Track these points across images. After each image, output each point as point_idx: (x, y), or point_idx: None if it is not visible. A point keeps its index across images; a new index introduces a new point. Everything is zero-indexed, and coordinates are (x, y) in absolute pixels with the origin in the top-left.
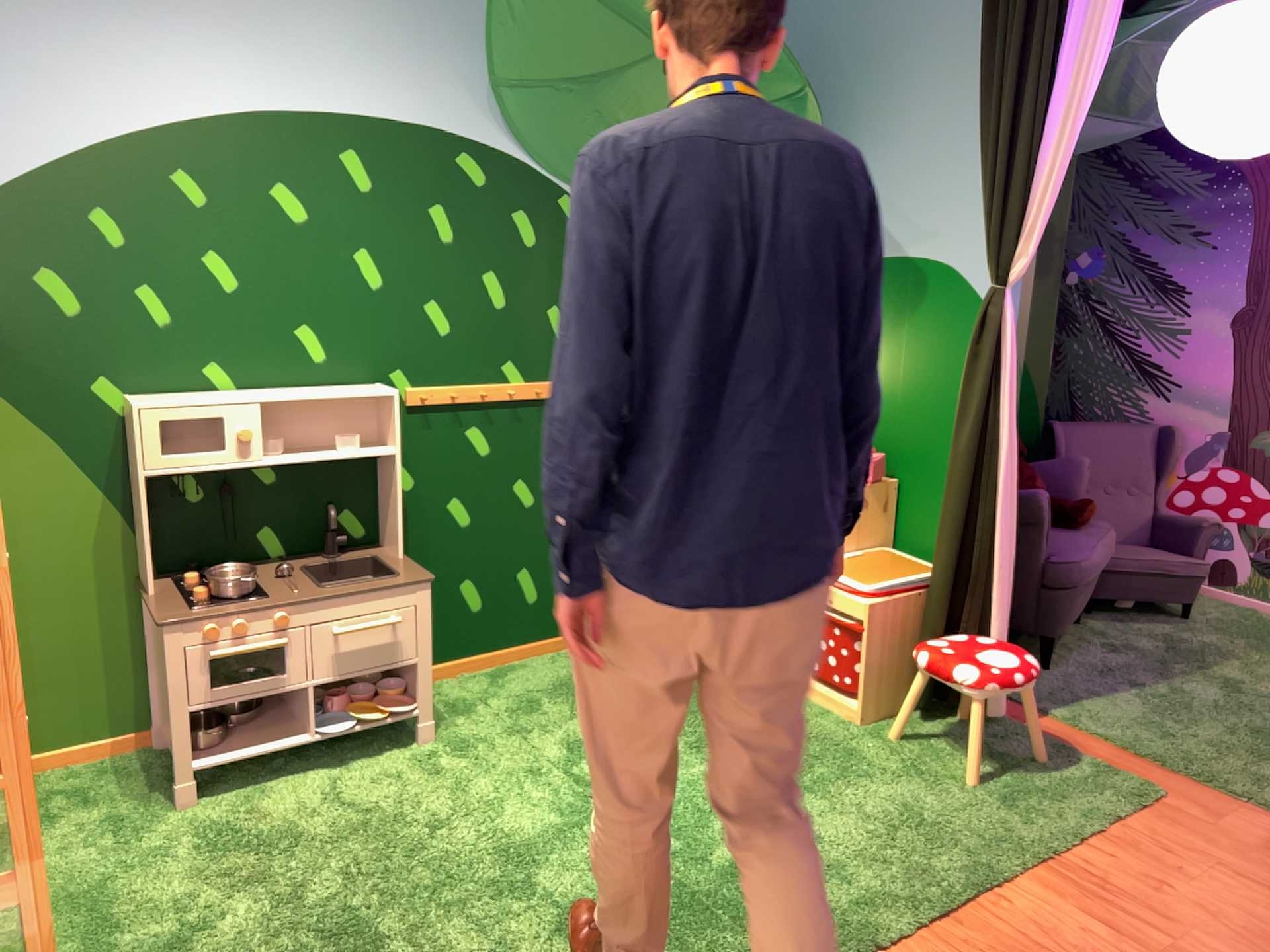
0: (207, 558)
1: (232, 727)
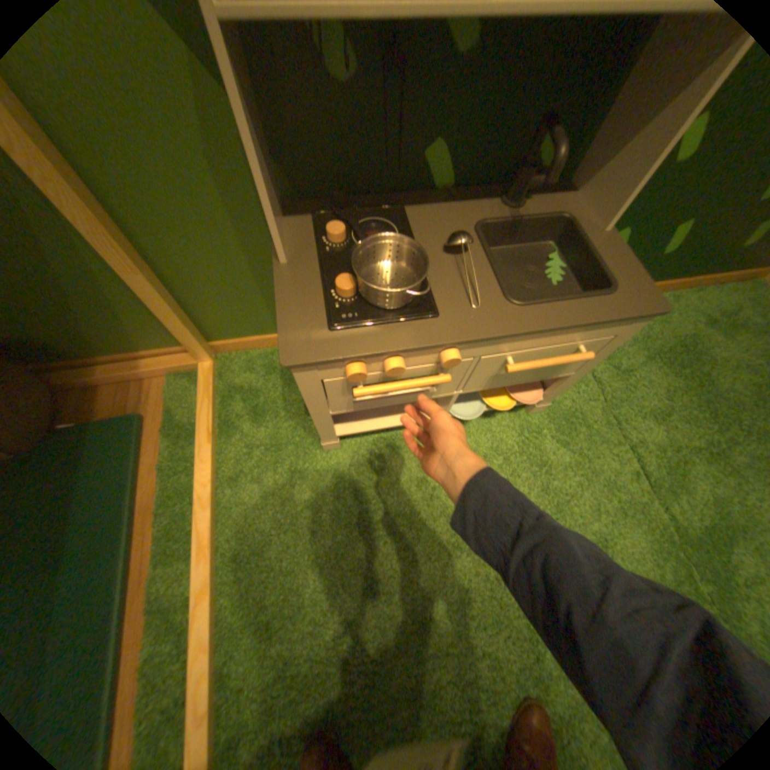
0: (359, 183)
1: None
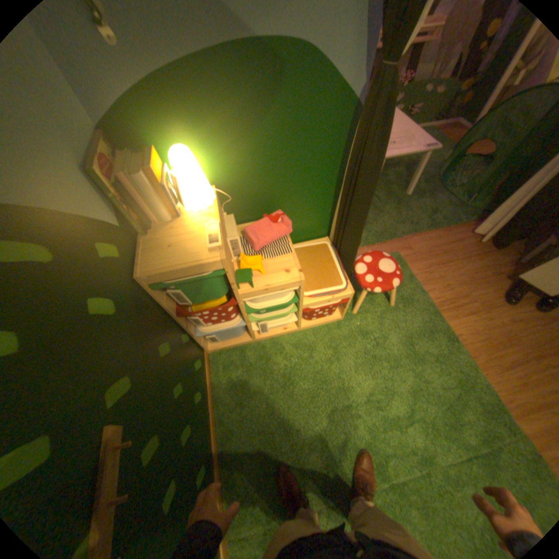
0: None
1: None
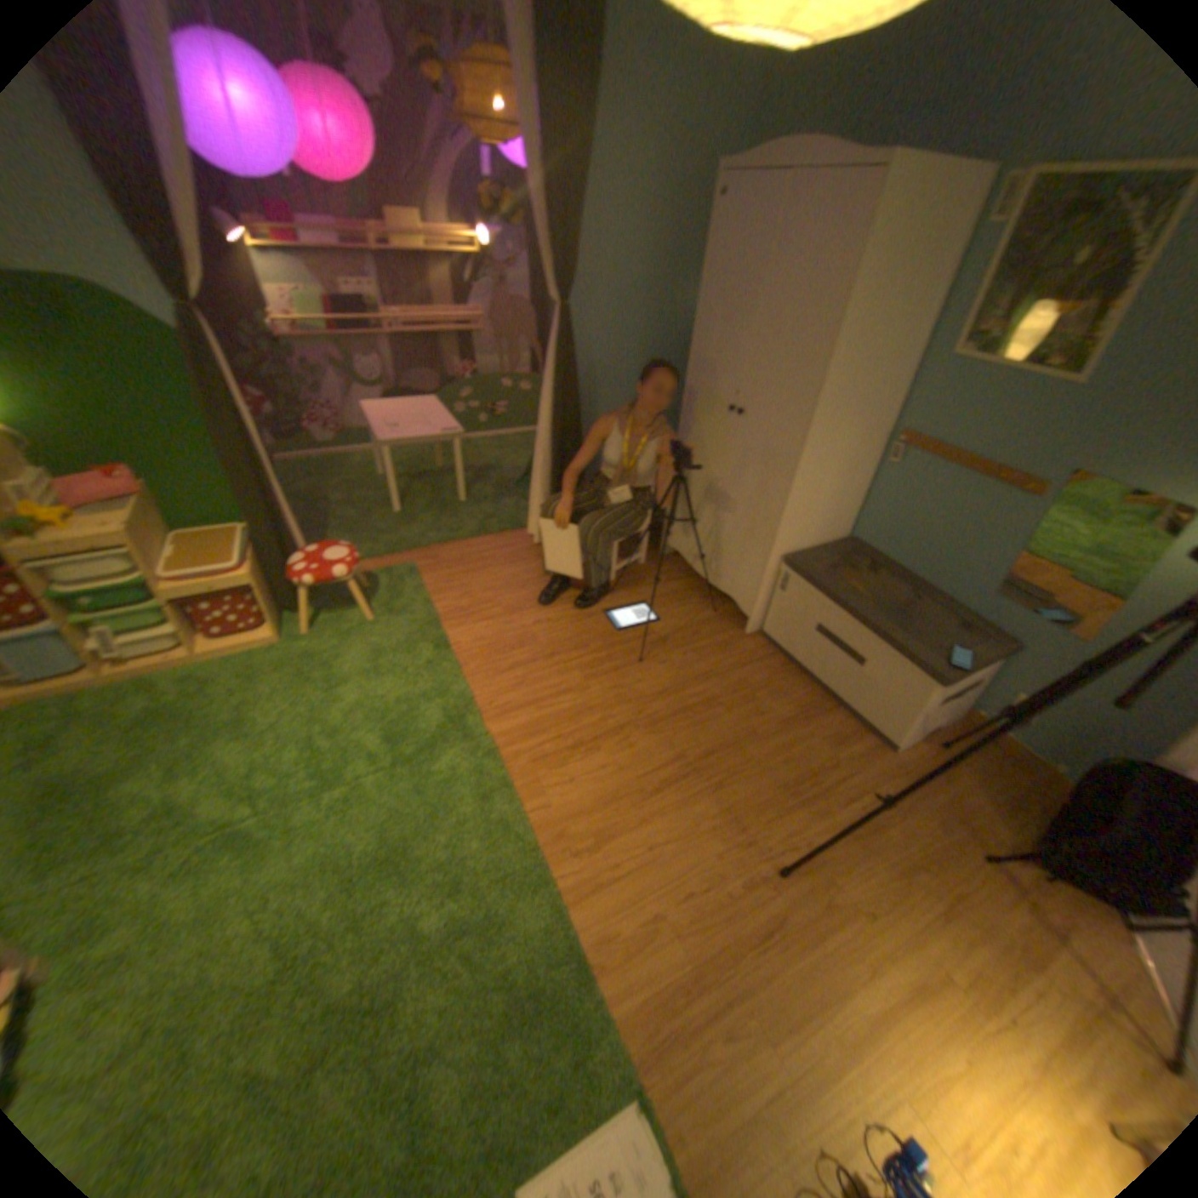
0: None
1: None
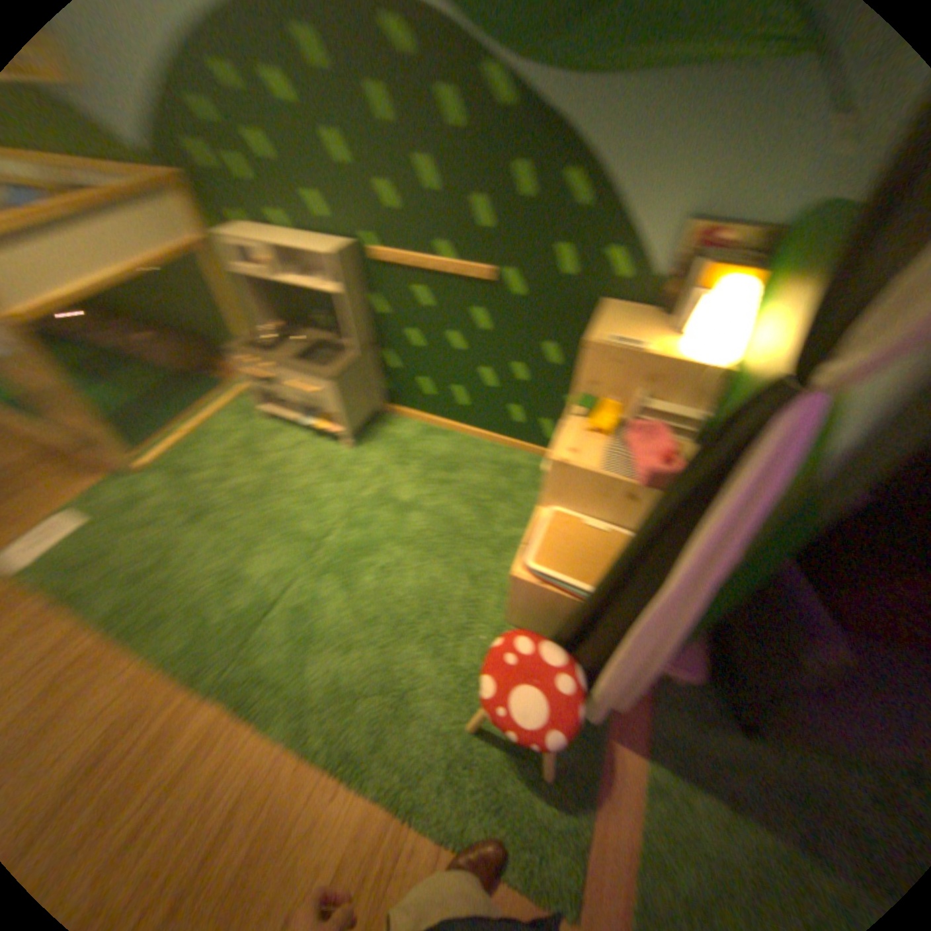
0: (294, 318)
1: (275, 400)
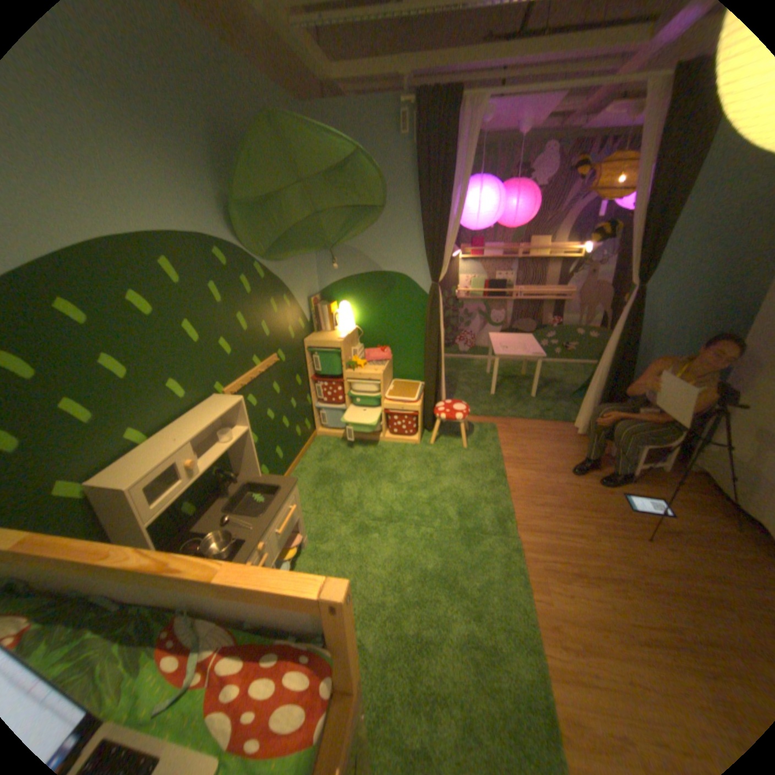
0: (161, 542)
1: None
